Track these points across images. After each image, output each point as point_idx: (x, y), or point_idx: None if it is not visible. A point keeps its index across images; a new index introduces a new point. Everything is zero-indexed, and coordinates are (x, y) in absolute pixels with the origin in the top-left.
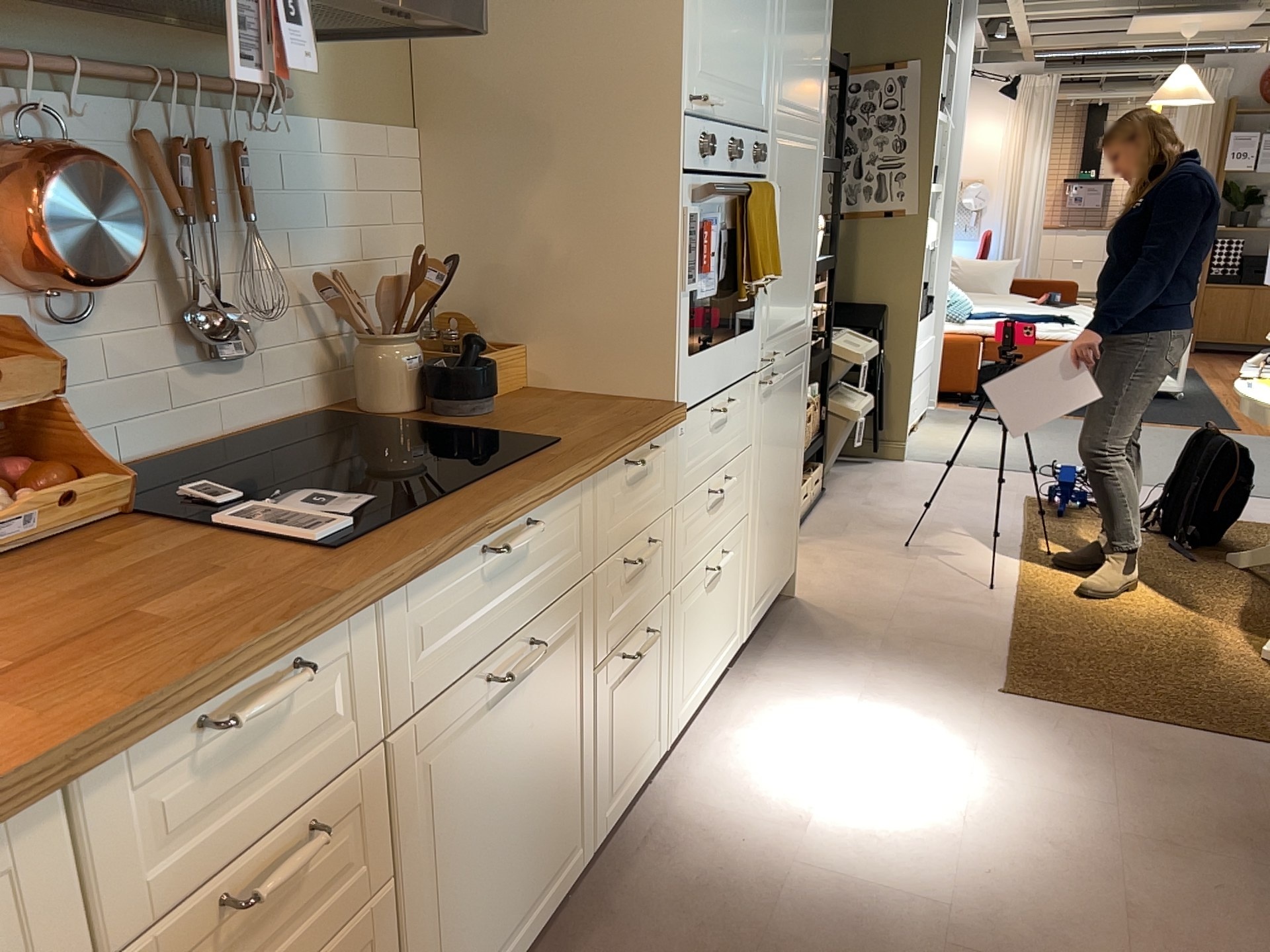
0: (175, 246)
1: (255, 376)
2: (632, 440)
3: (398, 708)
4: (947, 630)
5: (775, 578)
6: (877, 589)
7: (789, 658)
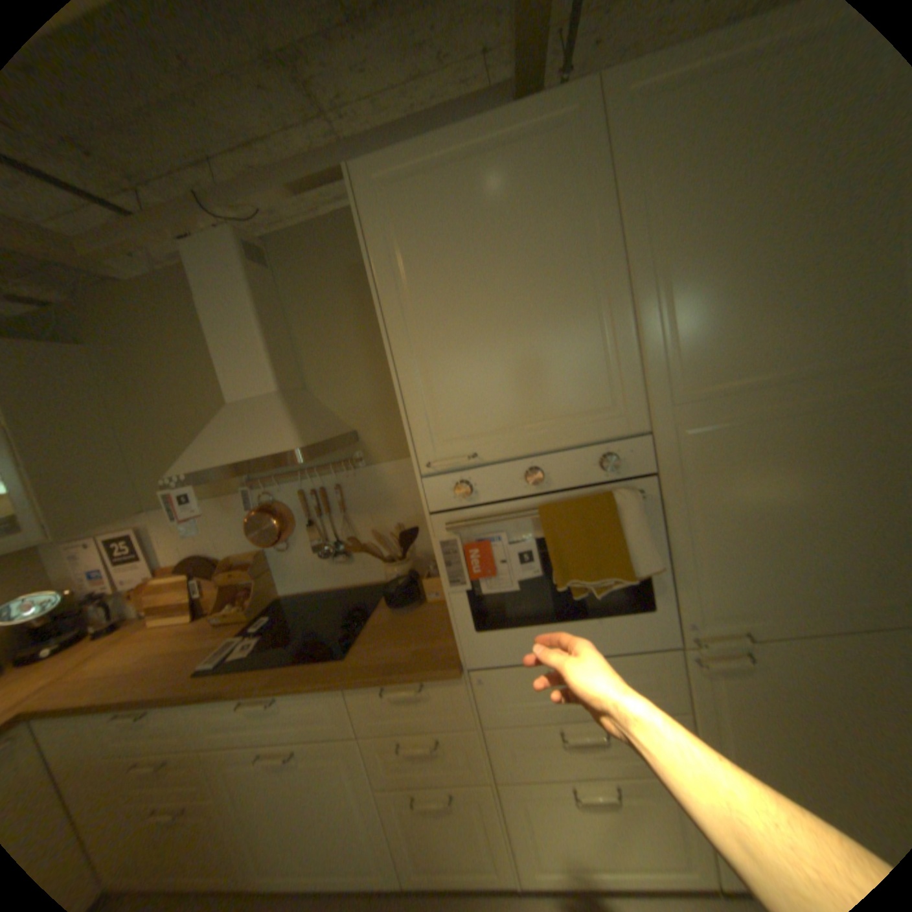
0: (307, 526)
1: (359, 565)
2: (367, 680)
3: (202, 743)
4: None
5: None
6: None
7: None
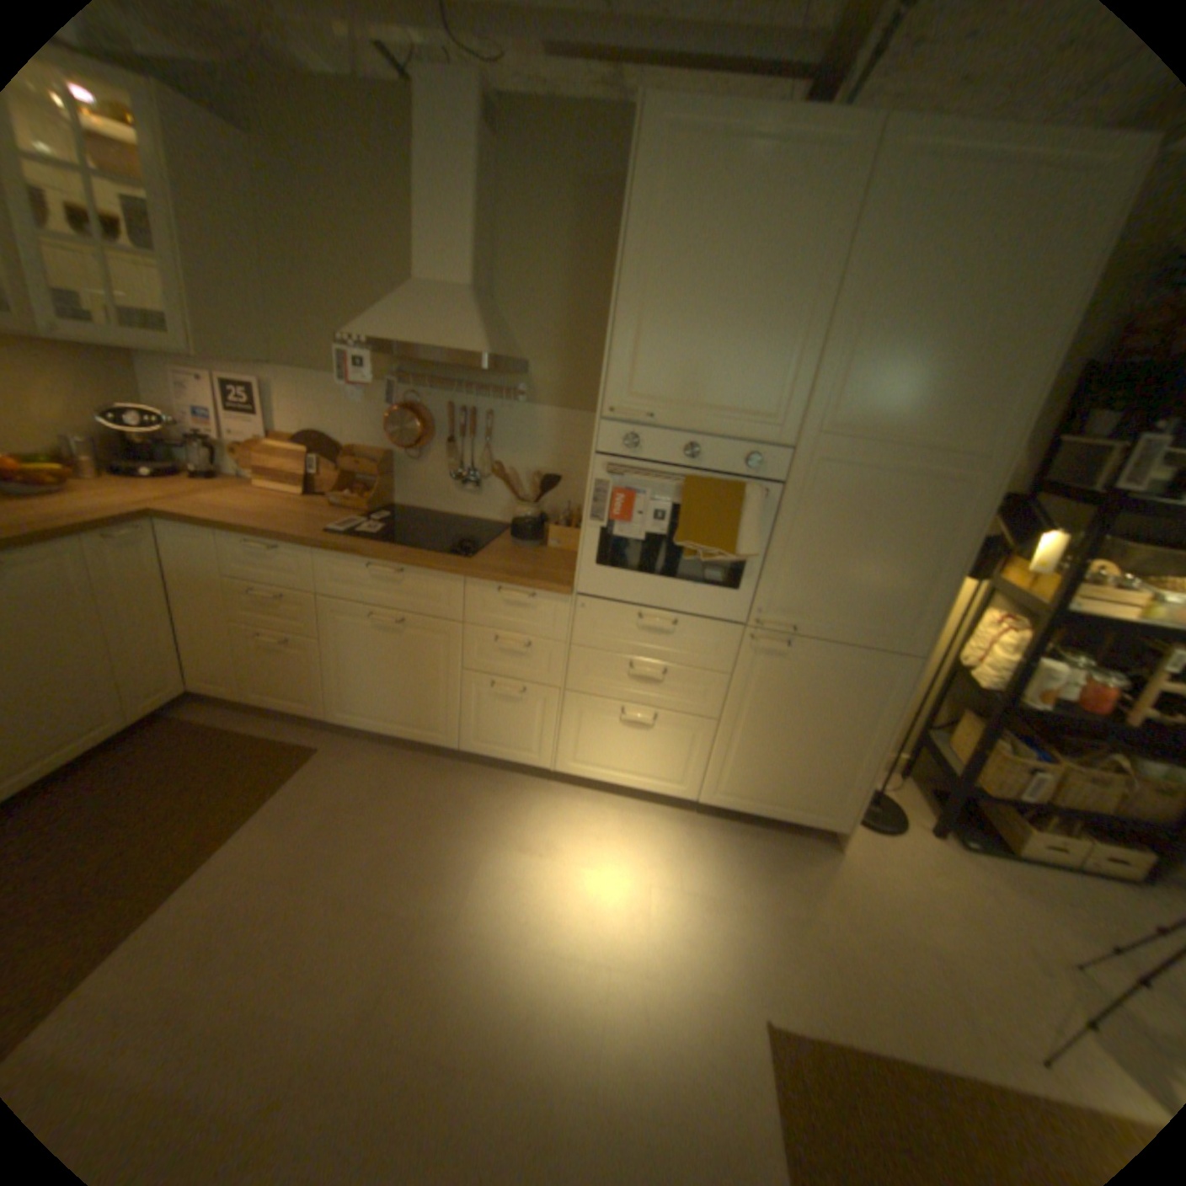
0: (446, 443)
1: (485, 501)
2: (491, 576)
3: (322, 590)
4: (875, 989)
5: (784, 805)
6: (921, 926)
7: (729, 848)
